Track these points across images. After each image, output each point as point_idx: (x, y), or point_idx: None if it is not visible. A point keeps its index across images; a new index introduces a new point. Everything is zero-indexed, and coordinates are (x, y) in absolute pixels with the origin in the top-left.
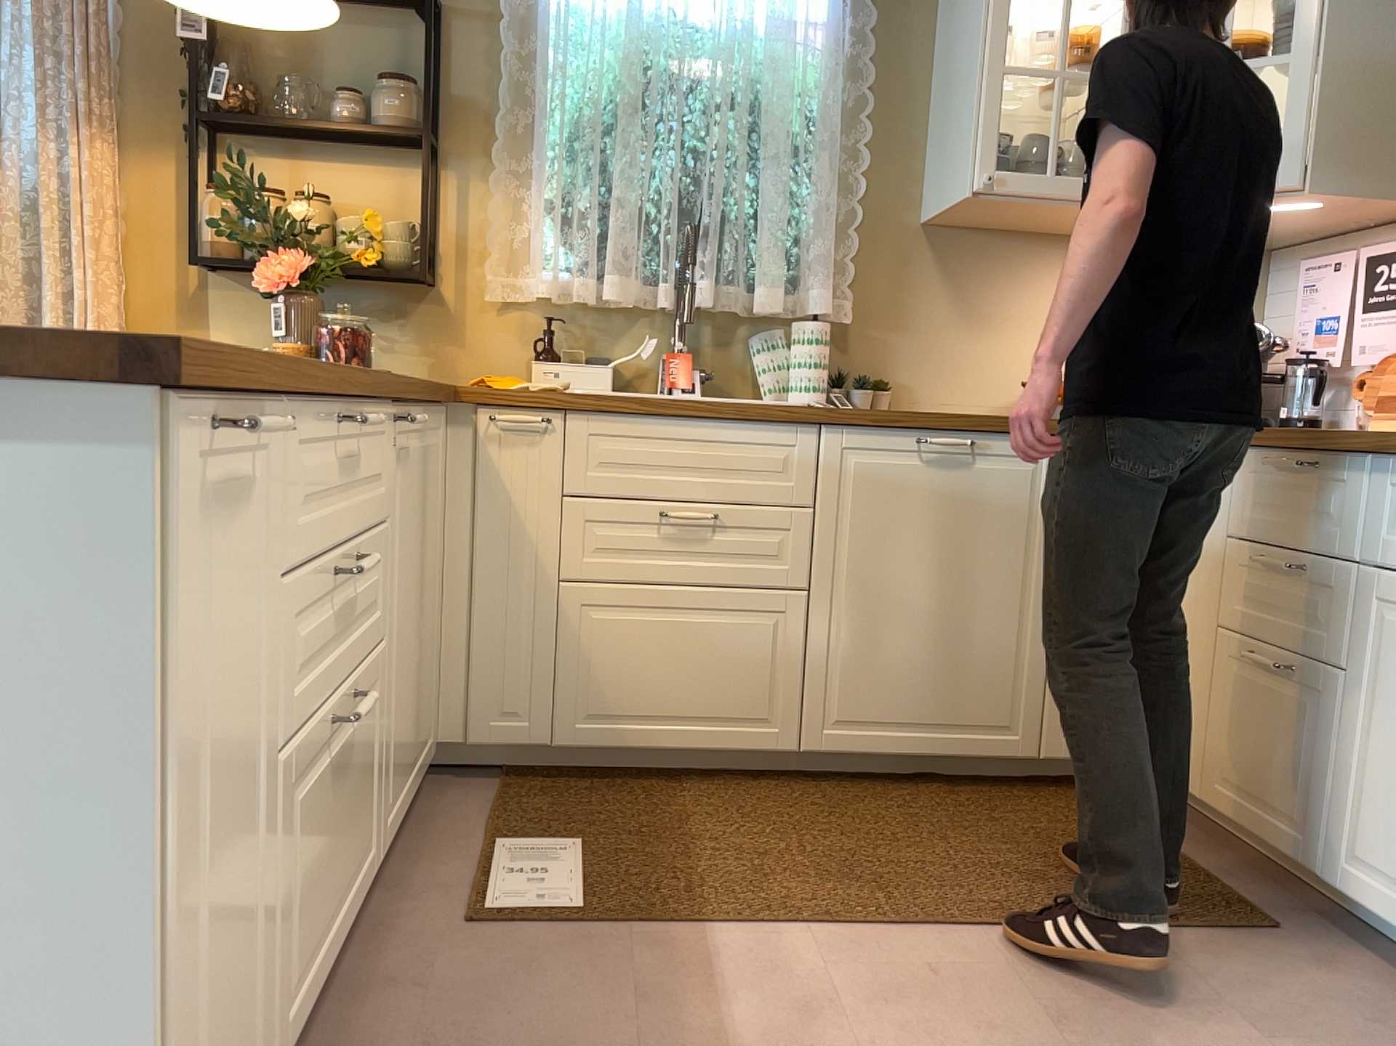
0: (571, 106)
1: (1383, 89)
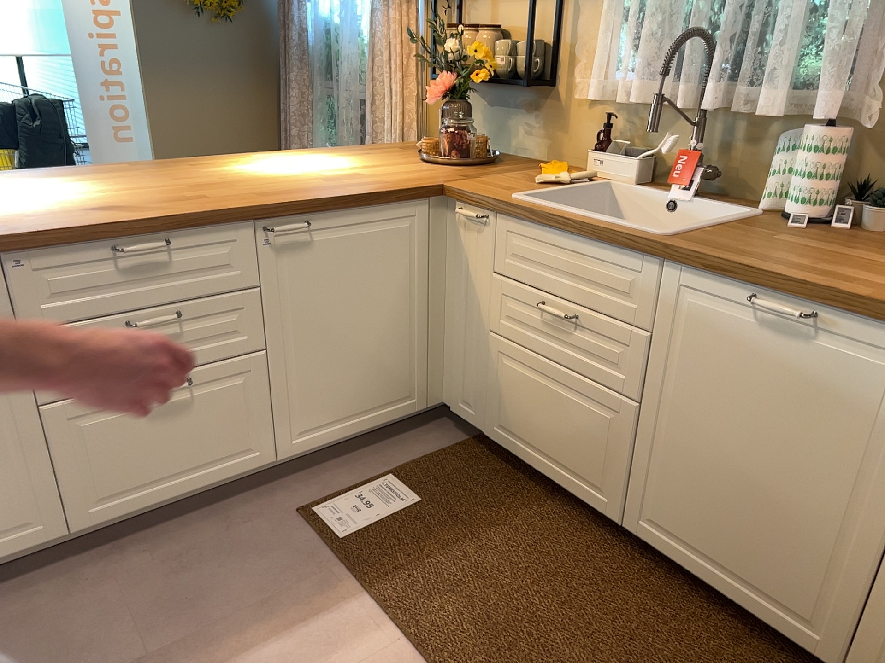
0: None
1: None
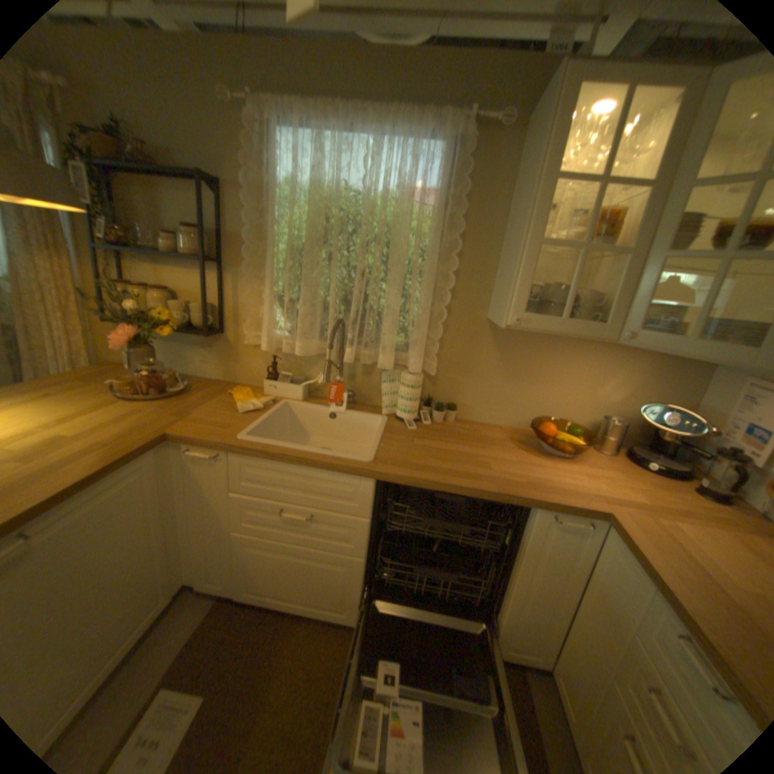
0: (286, 238)
1: None
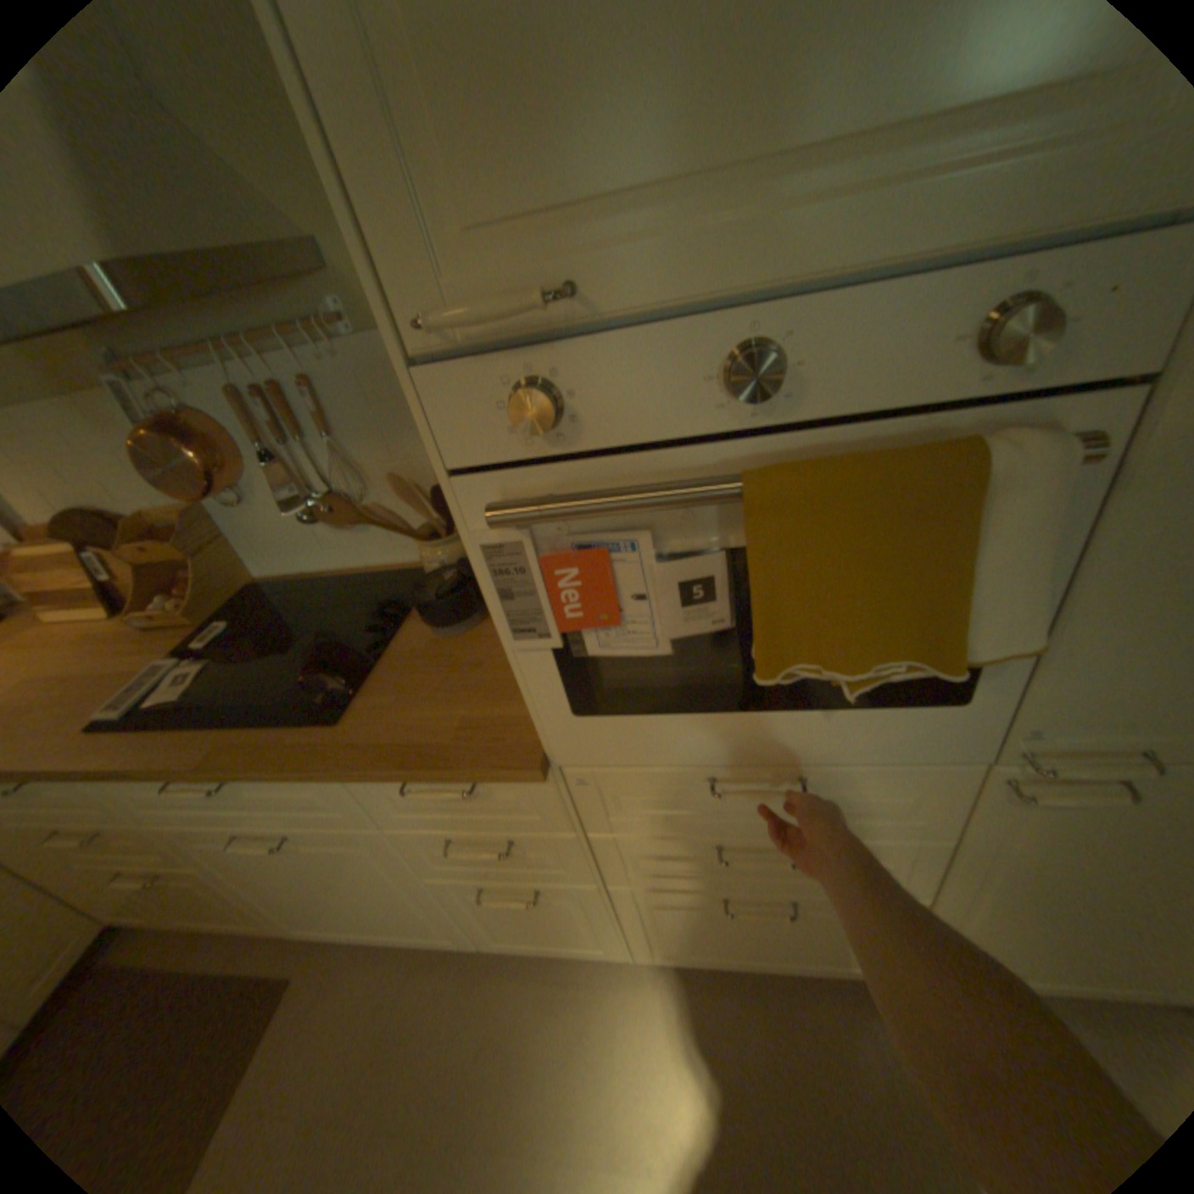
0: None
1: None
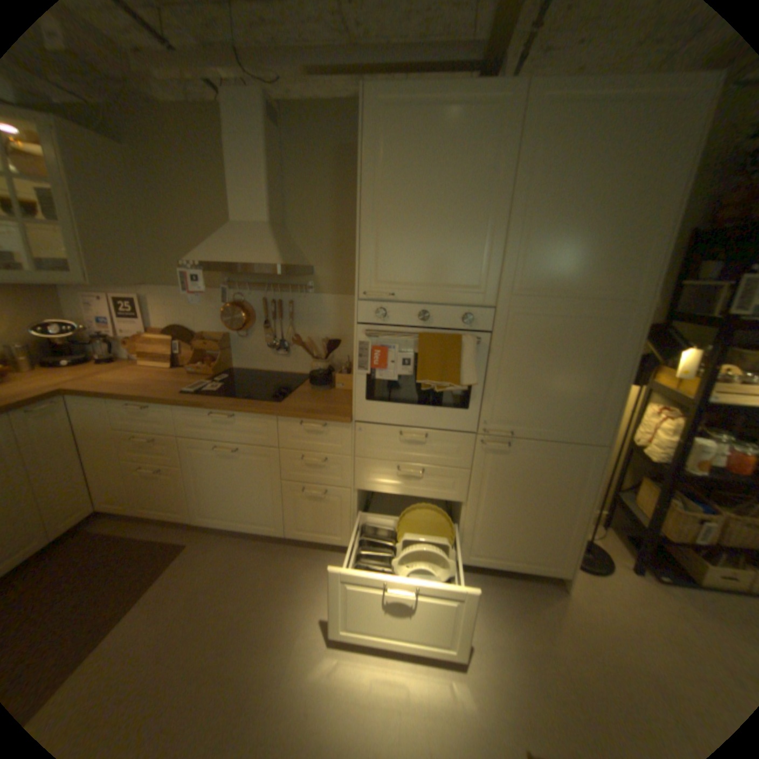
0: None
1: (105, 242)
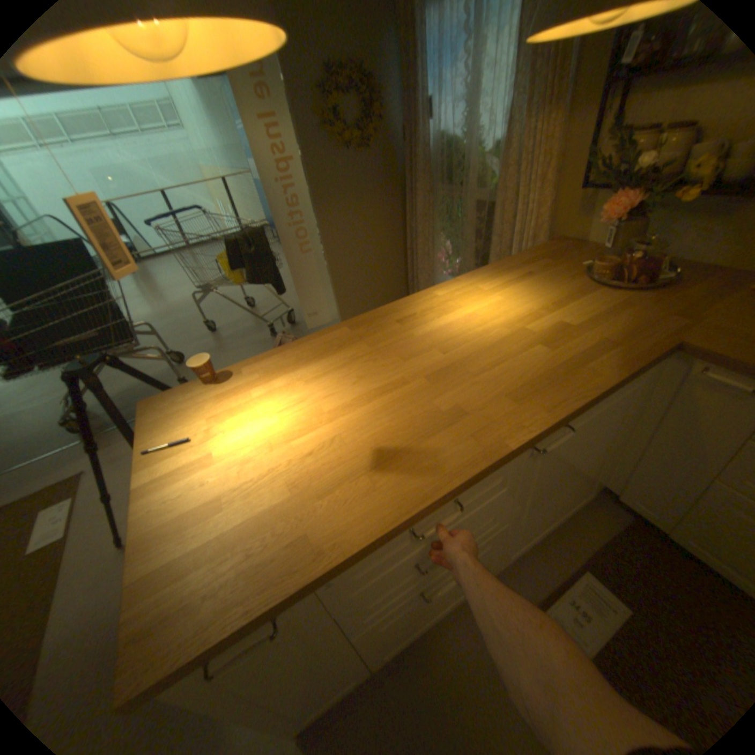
0: None
1: None
